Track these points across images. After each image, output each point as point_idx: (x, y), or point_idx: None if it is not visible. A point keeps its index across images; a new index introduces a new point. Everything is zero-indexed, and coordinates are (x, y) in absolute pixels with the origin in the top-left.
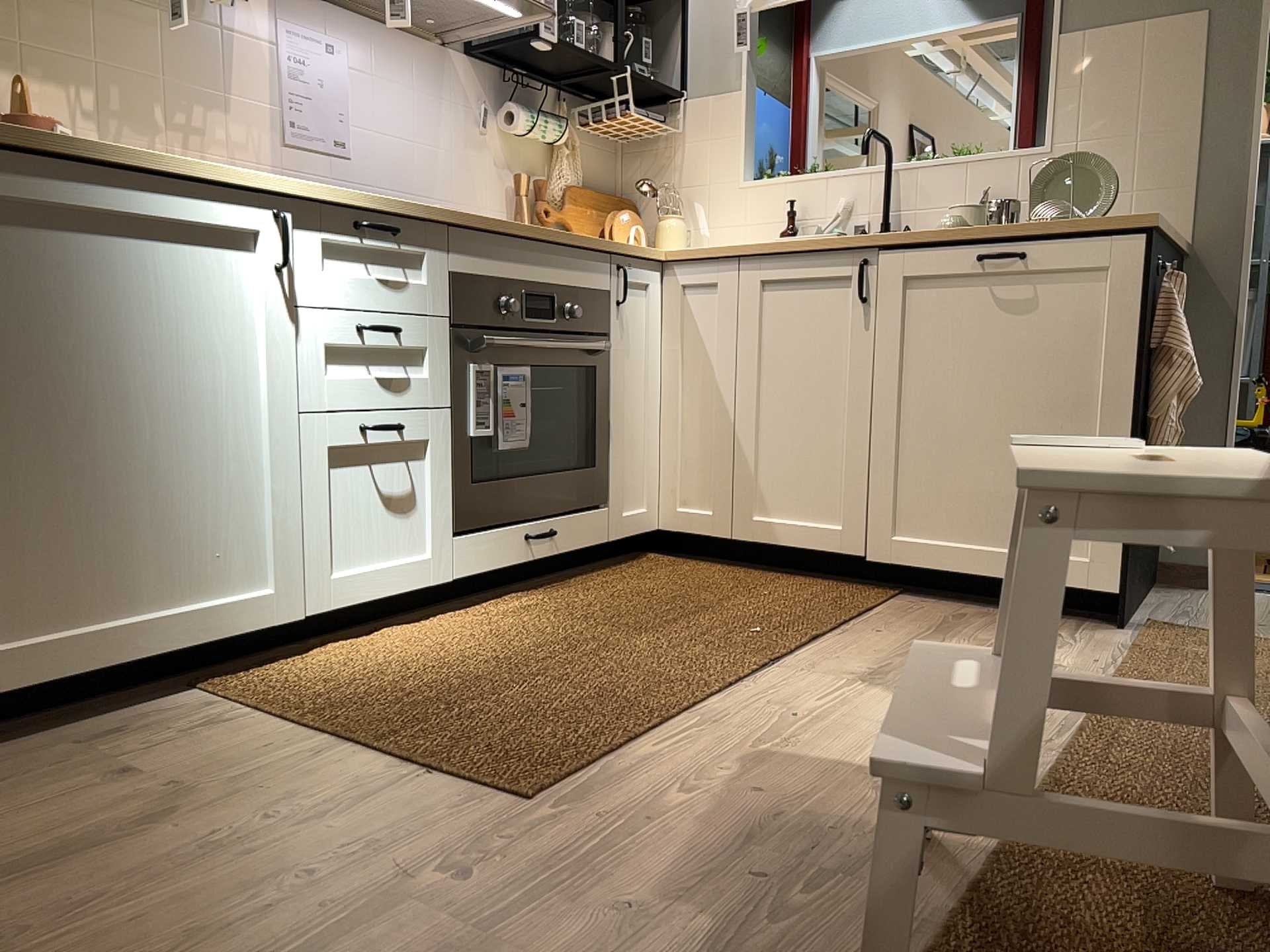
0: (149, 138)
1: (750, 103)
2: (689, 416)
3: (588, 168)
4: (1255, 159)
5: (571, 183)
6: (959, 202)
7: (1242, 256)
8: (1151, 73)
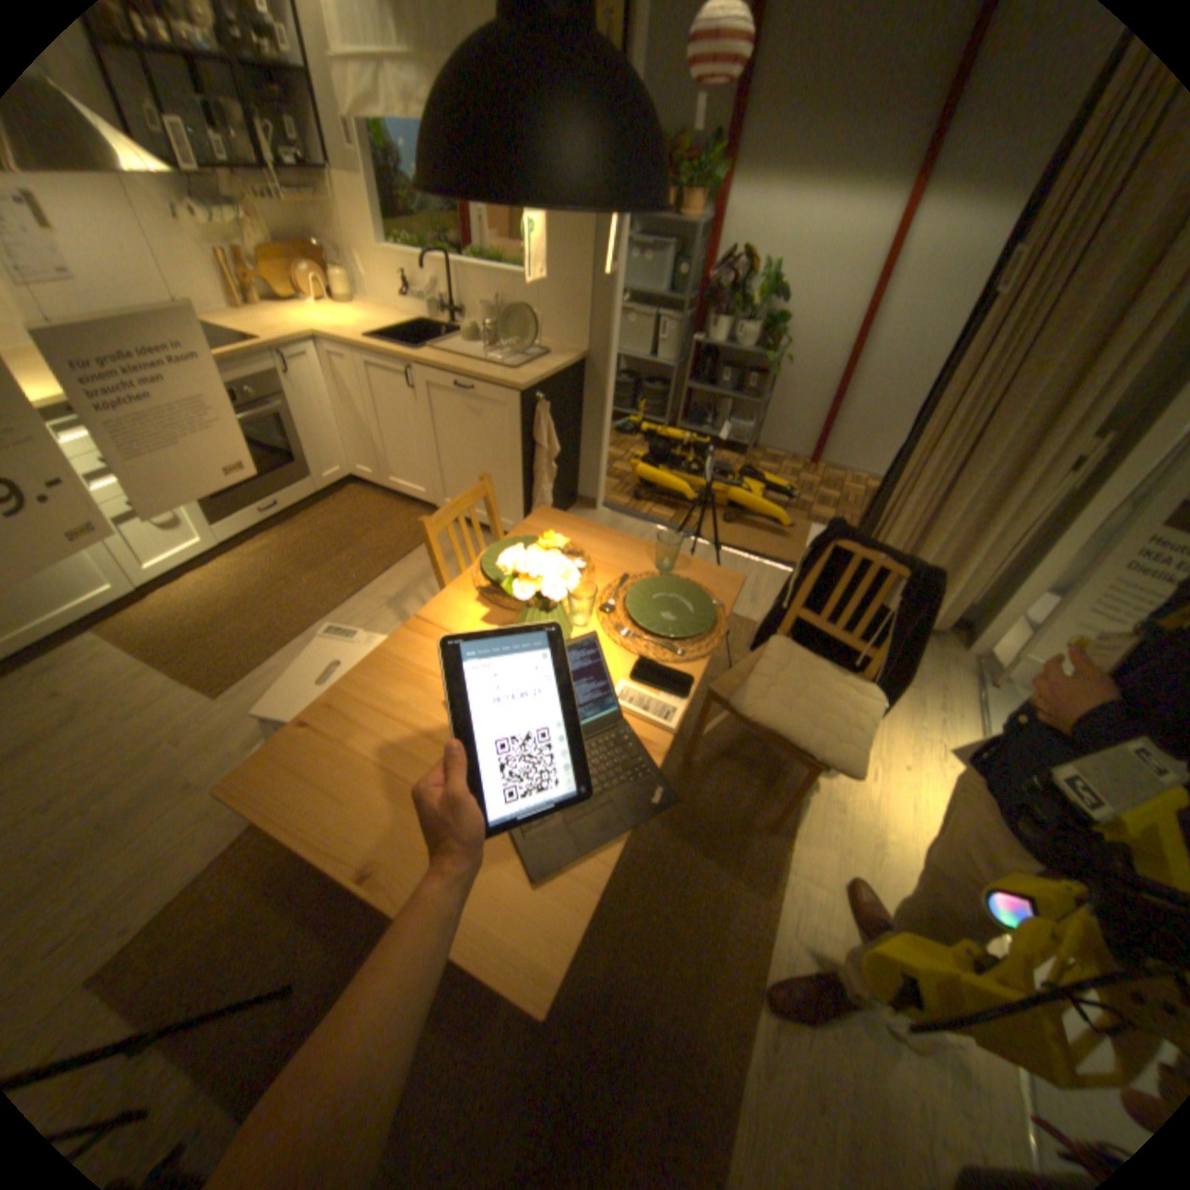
0: None
1: (372, 184)
2: (350, 423)
3: (276, 220)
4: (617, 310)
5: (261, 243)
6: (489, 294)
7: (610, 362)
8: (573, 239)
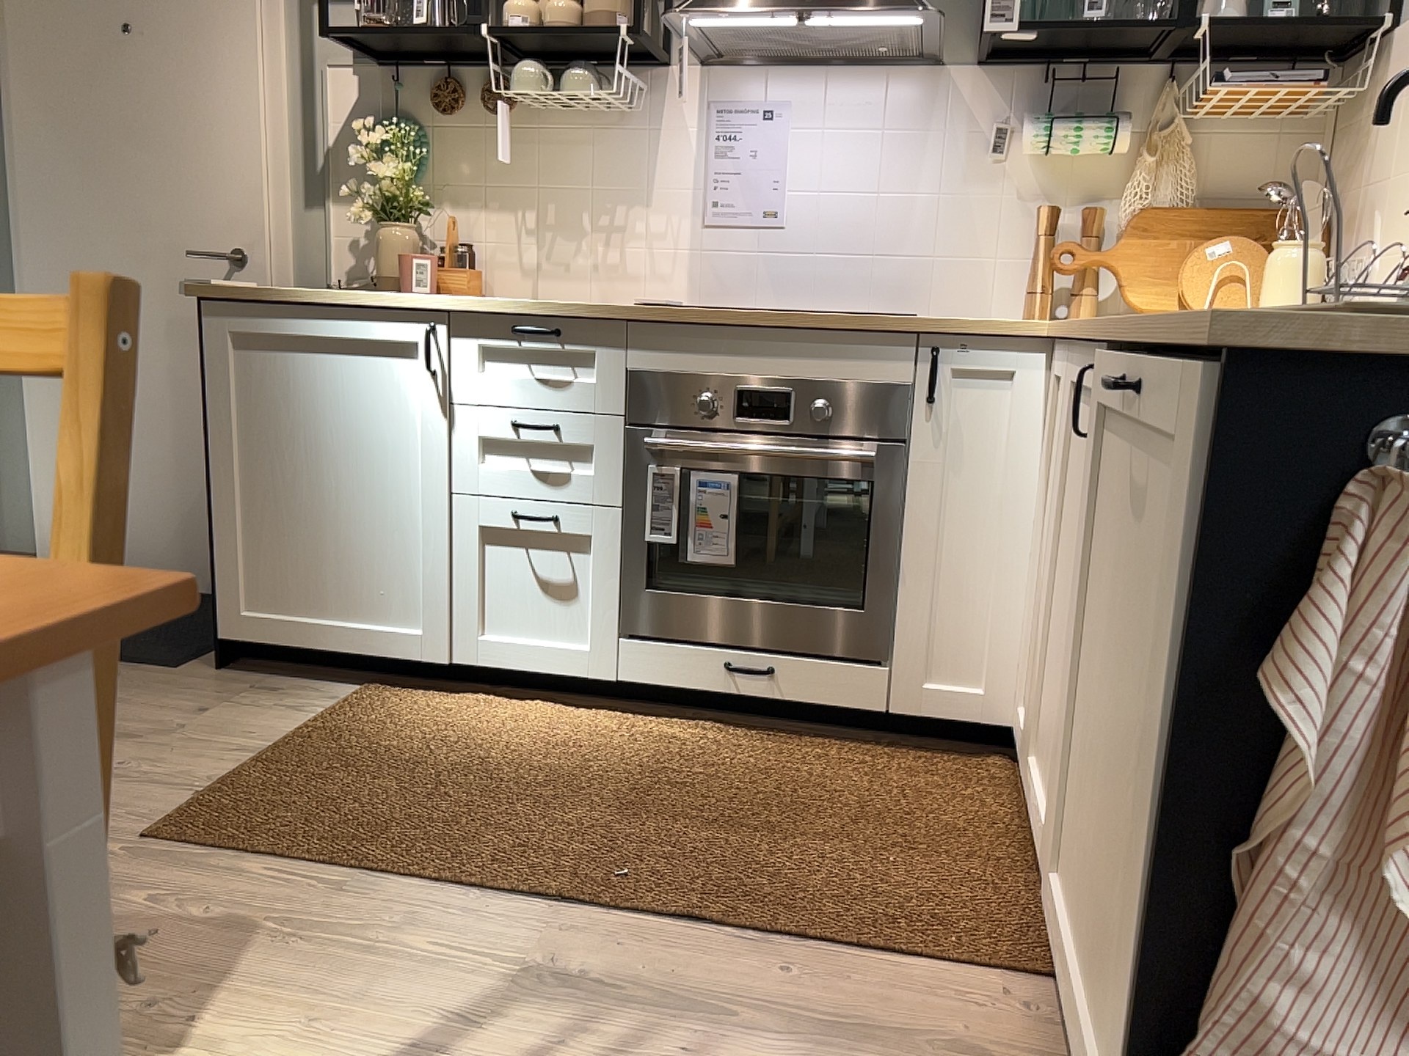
0: (572, 239)
1: None
2: (1042, 580)
3: (1233, 173)
4: None
5: (1153, 206)
6: None
7: None
8: None
